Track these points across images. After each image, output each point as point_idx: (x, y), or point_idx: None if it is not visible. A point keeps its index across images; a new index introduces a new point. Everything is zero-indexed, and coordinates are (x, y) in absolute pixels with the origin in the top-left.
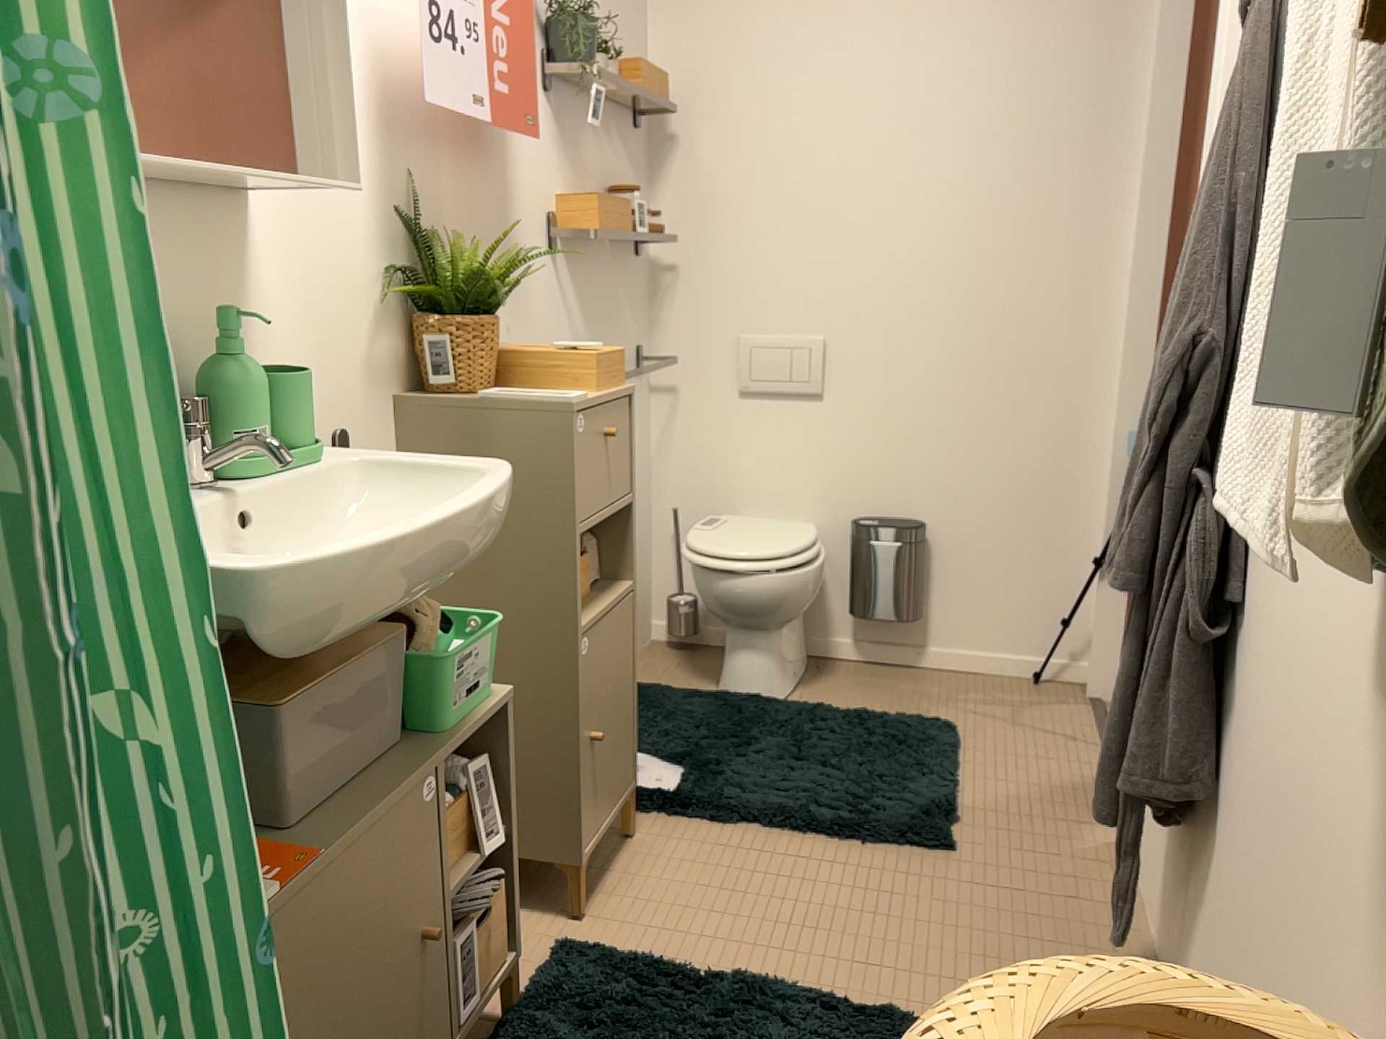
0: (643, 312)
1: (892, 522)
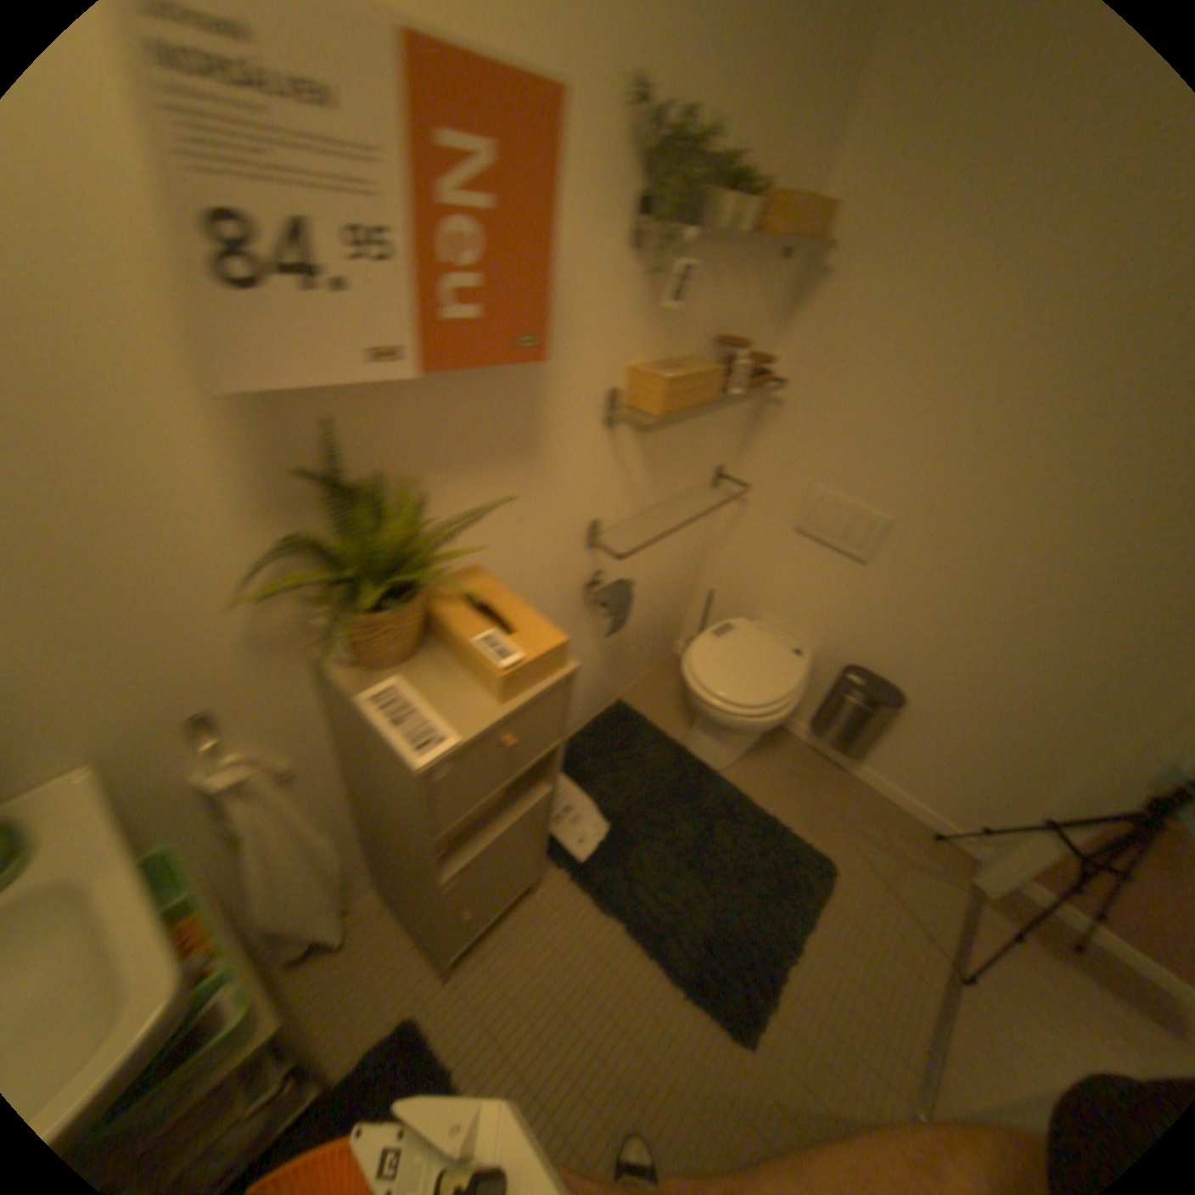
0: (736, 433)
1: (876, 683)
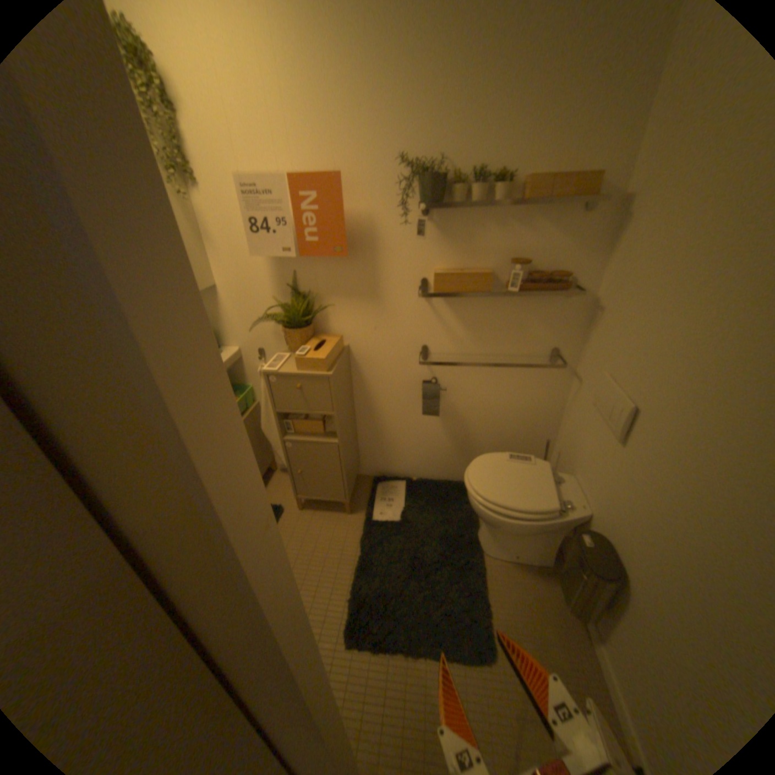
0: (568, 327)
1: (606, 555)
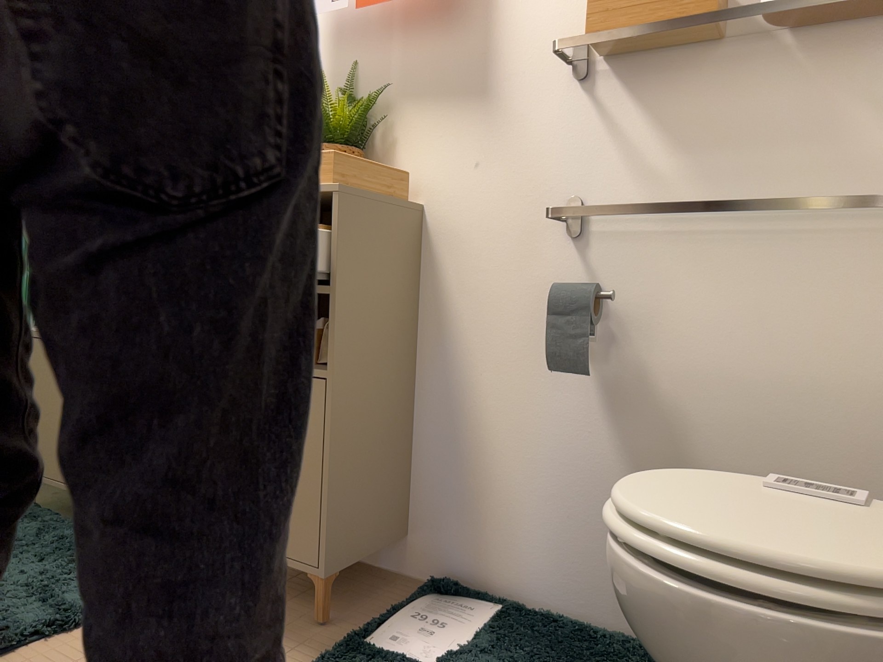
0: None
1: None
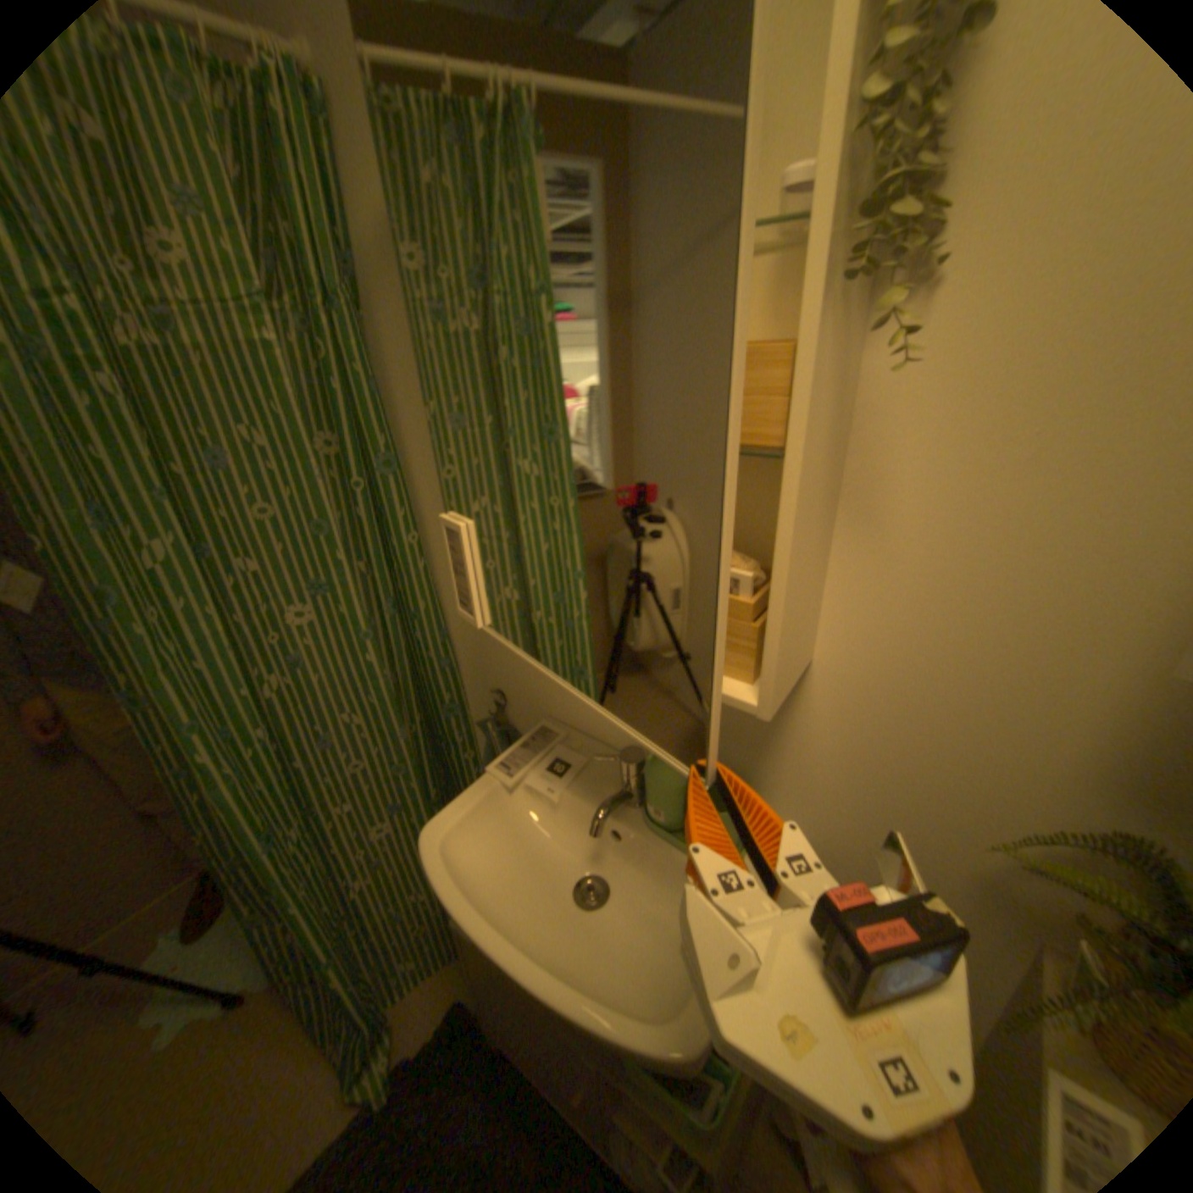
0: None
1: None
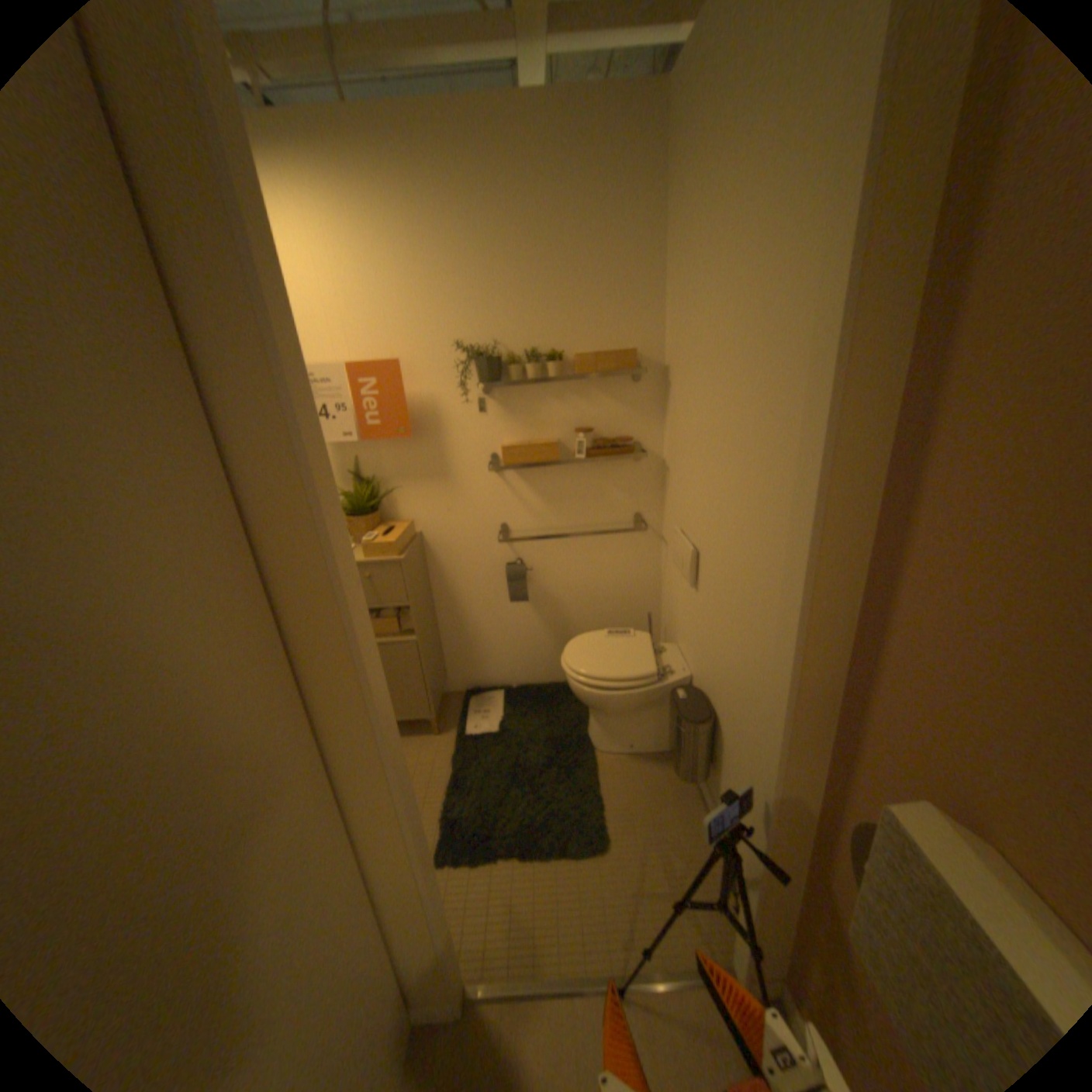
0: (644, 491)
1: (698, 704)
